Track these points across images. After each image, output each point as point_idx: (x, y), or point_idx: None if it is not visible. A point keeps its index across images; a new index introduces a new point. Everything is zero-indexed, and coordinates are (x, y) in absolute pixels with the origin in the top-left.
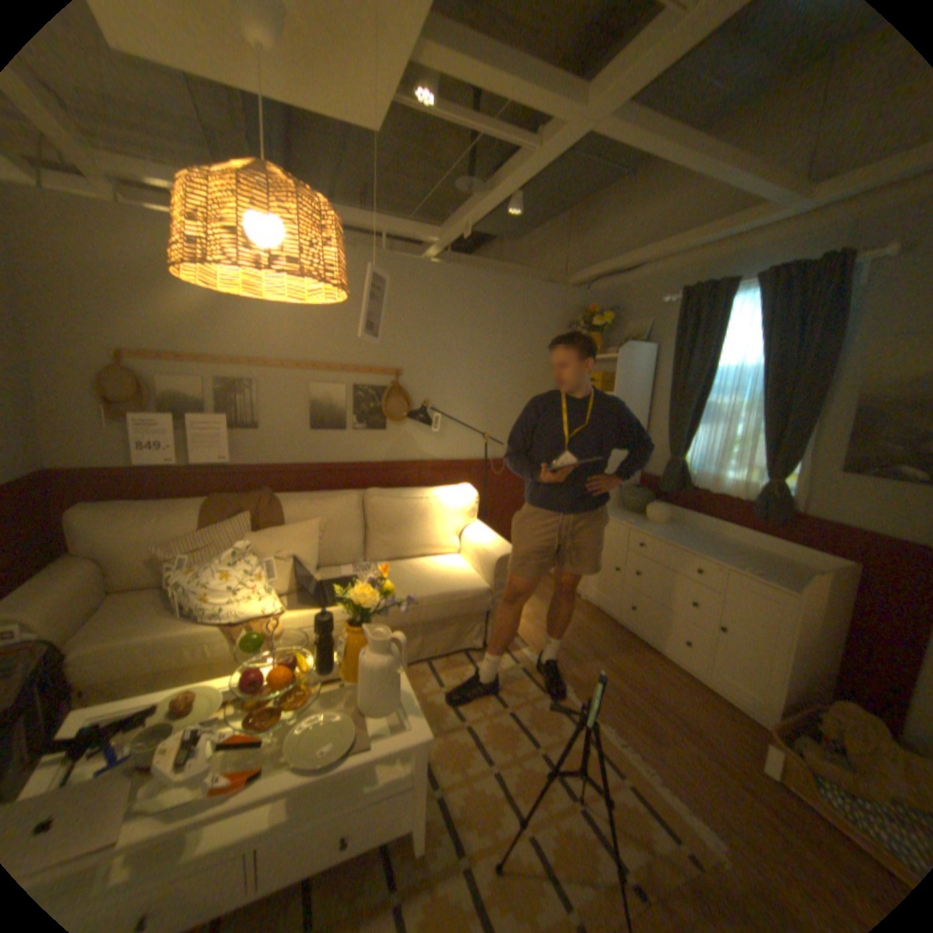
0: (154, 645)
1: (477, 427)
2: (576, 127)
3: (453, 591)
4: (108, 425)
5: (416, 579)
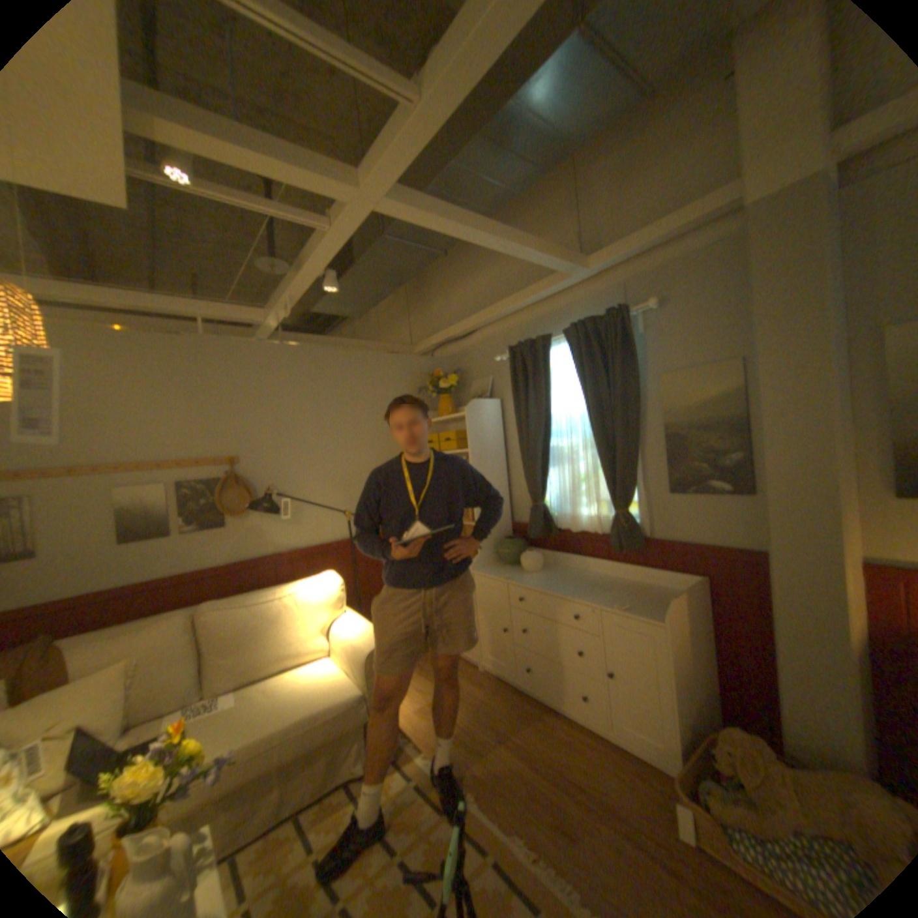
0: None
1: (339, 504)
2: (356, 207)
3: (314, 713)
4: None
5: (267, 708)
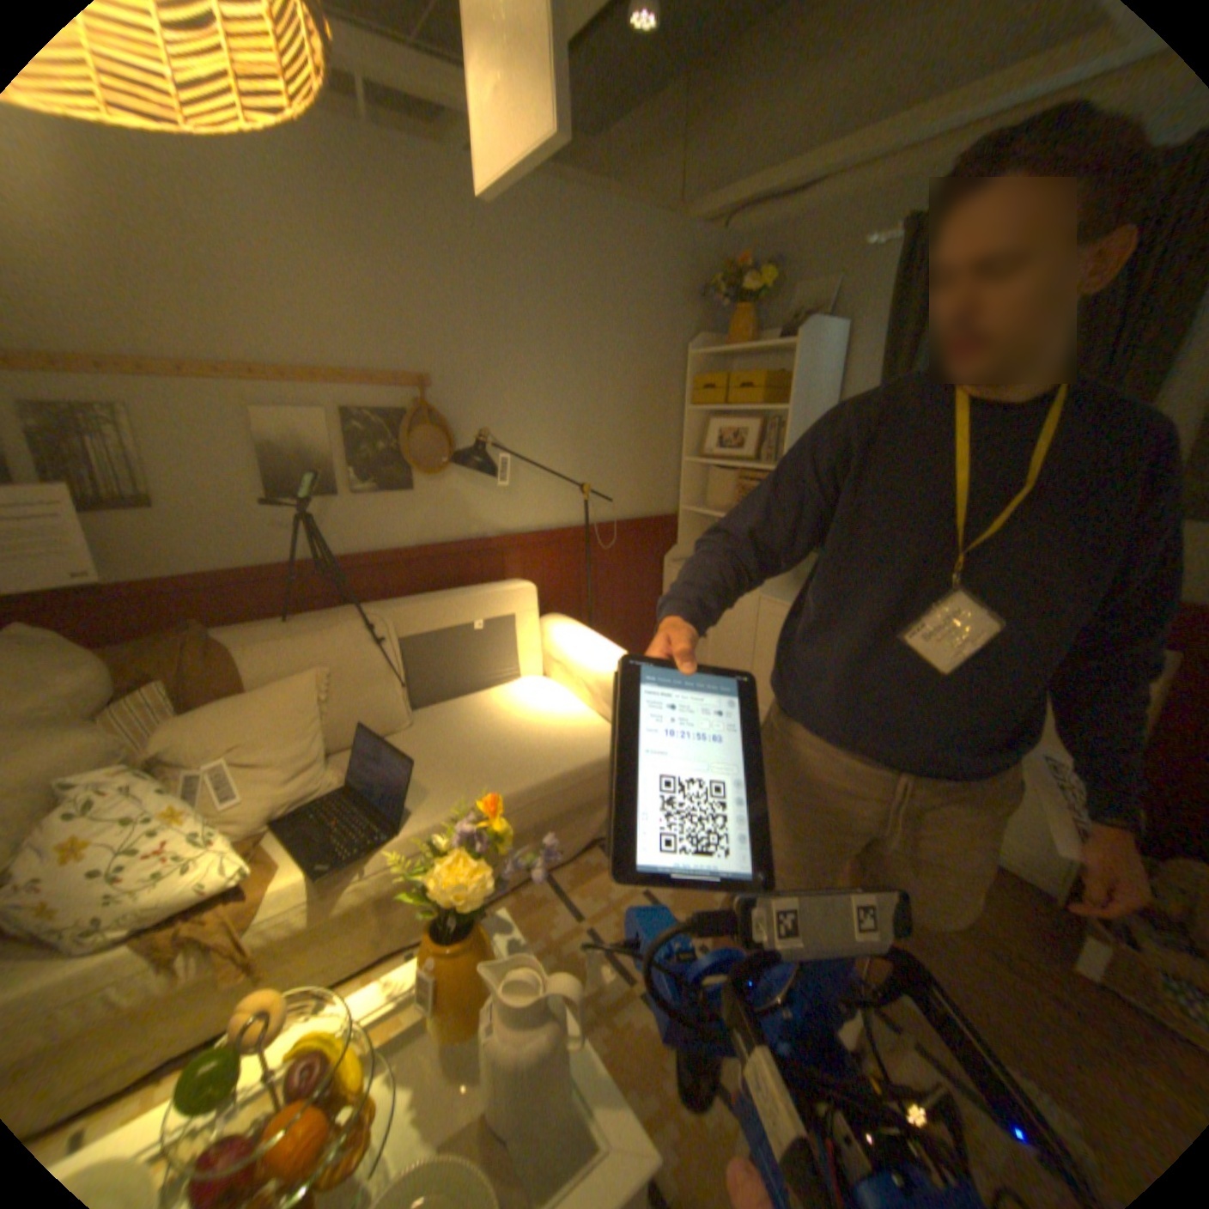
0: None
1: (568, 472)
2: None
3: (579, 764)
4: None
5: (511, 748)
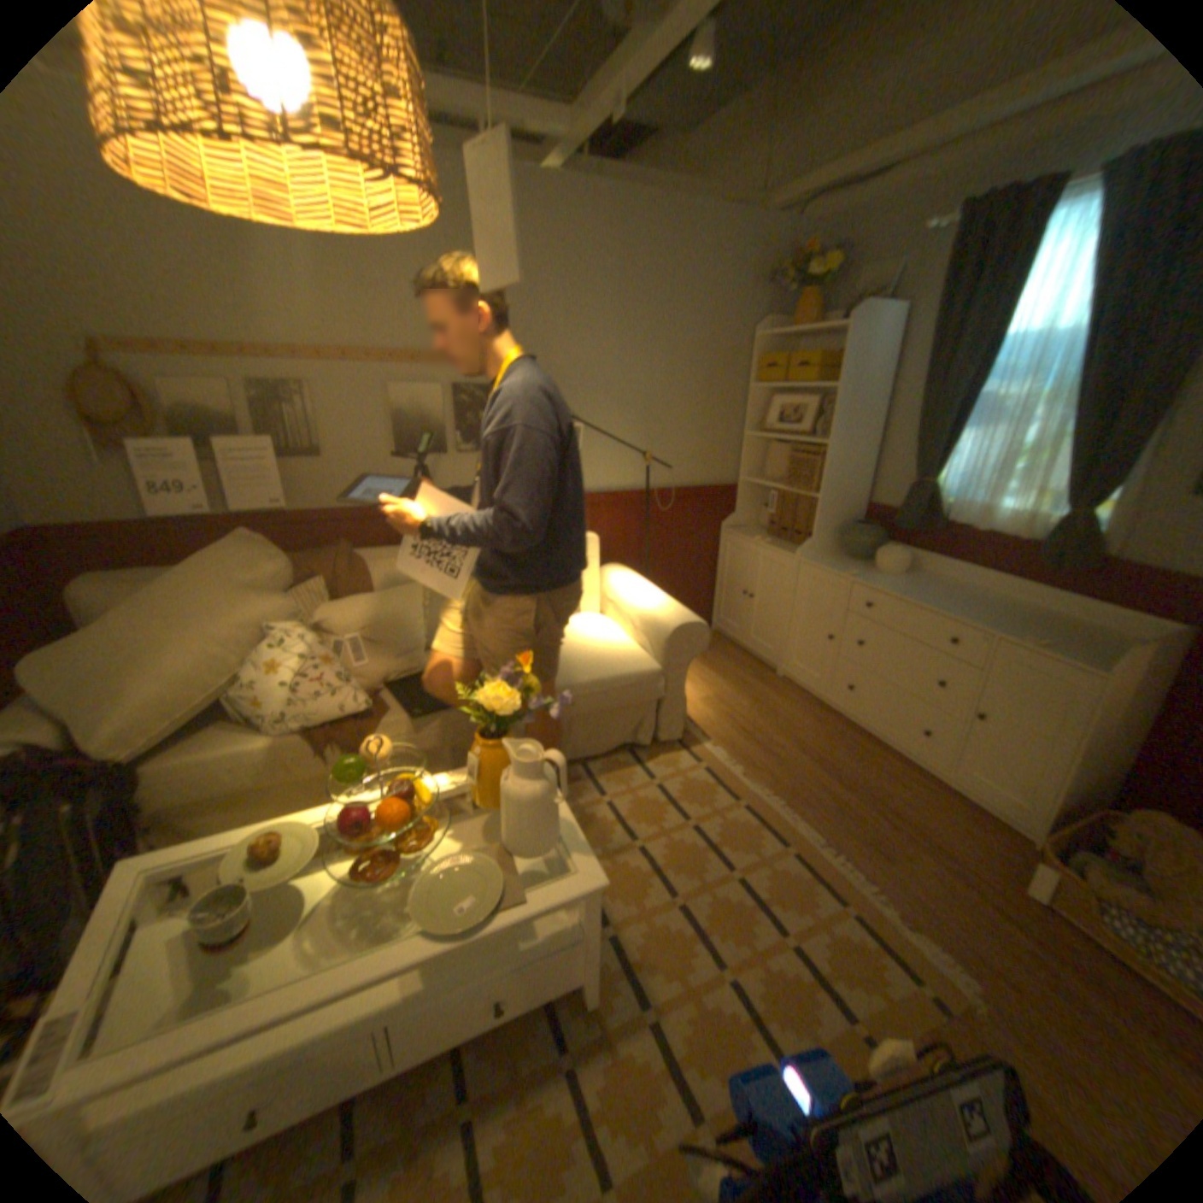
0: (221, 759)
1: (635, 441)
2: None
3: (613, 674)
4: (104, 453)
5: (562, 658)
